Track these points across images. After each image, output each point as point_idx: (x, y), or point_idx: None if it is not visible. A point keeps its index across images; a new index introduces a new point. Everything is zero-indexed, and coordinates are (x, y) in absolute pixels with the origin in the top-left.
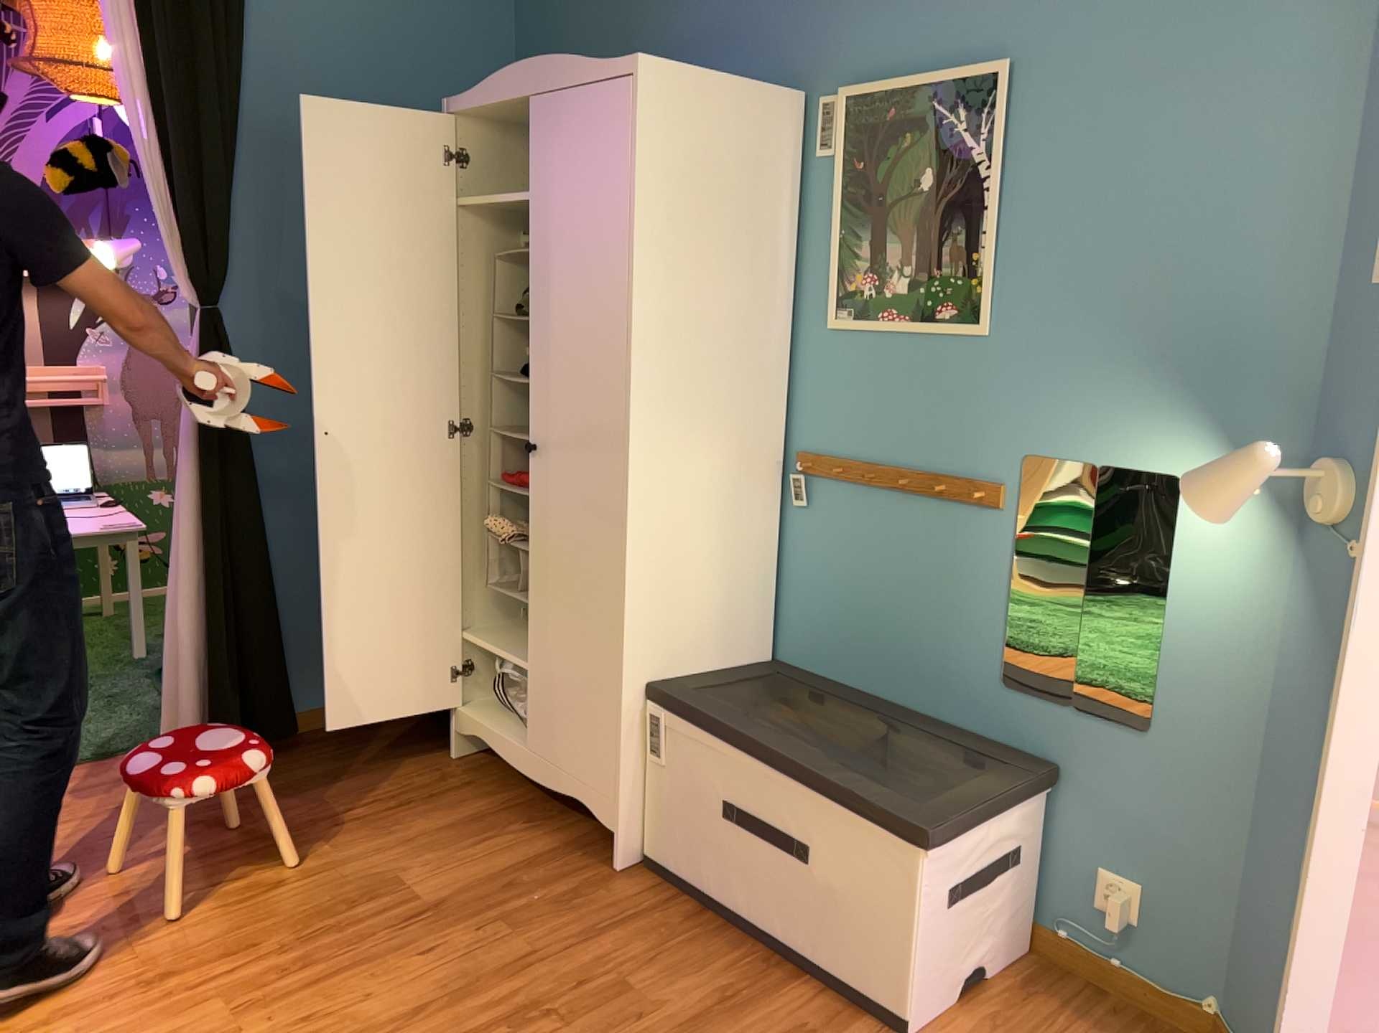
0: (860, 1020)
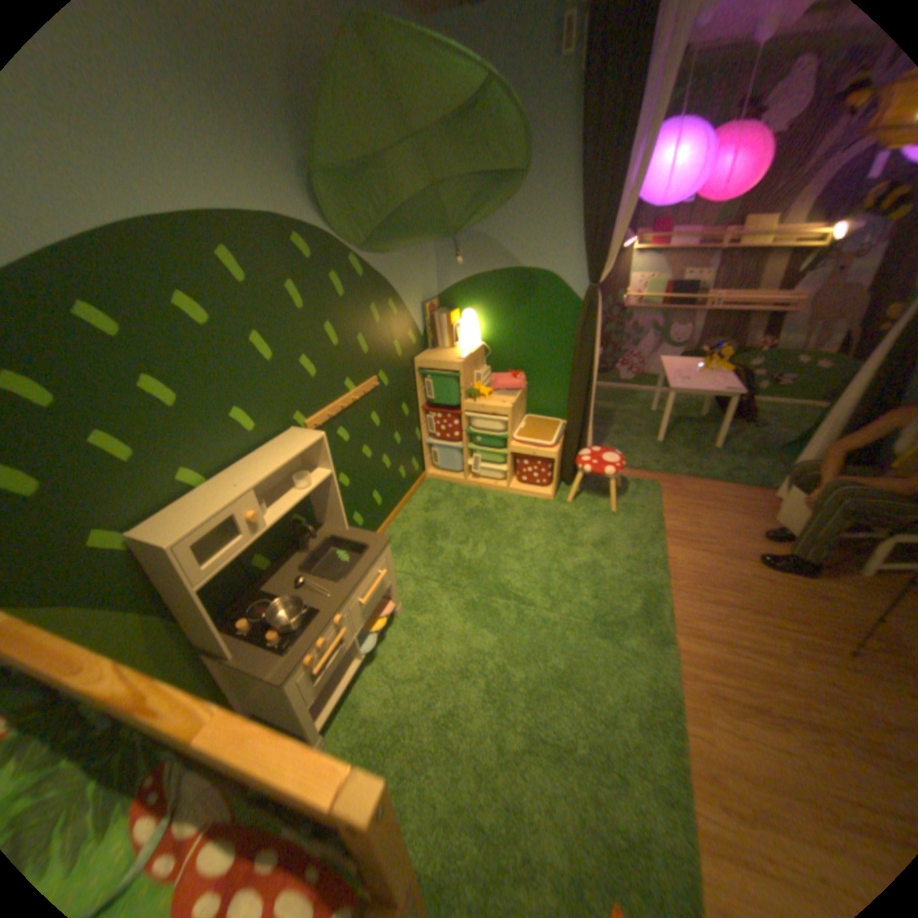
0: None
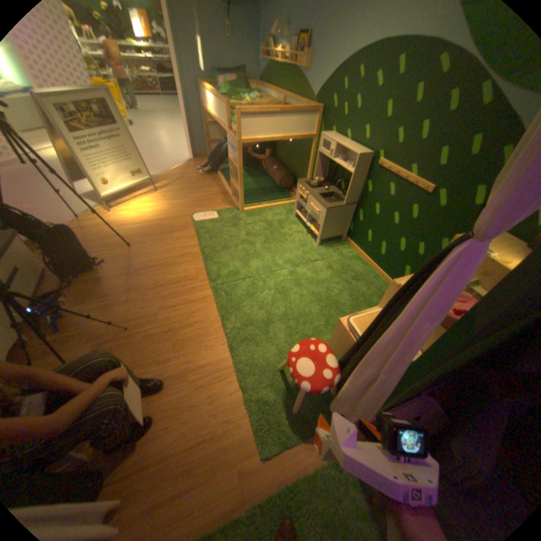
0: (45, 276)
